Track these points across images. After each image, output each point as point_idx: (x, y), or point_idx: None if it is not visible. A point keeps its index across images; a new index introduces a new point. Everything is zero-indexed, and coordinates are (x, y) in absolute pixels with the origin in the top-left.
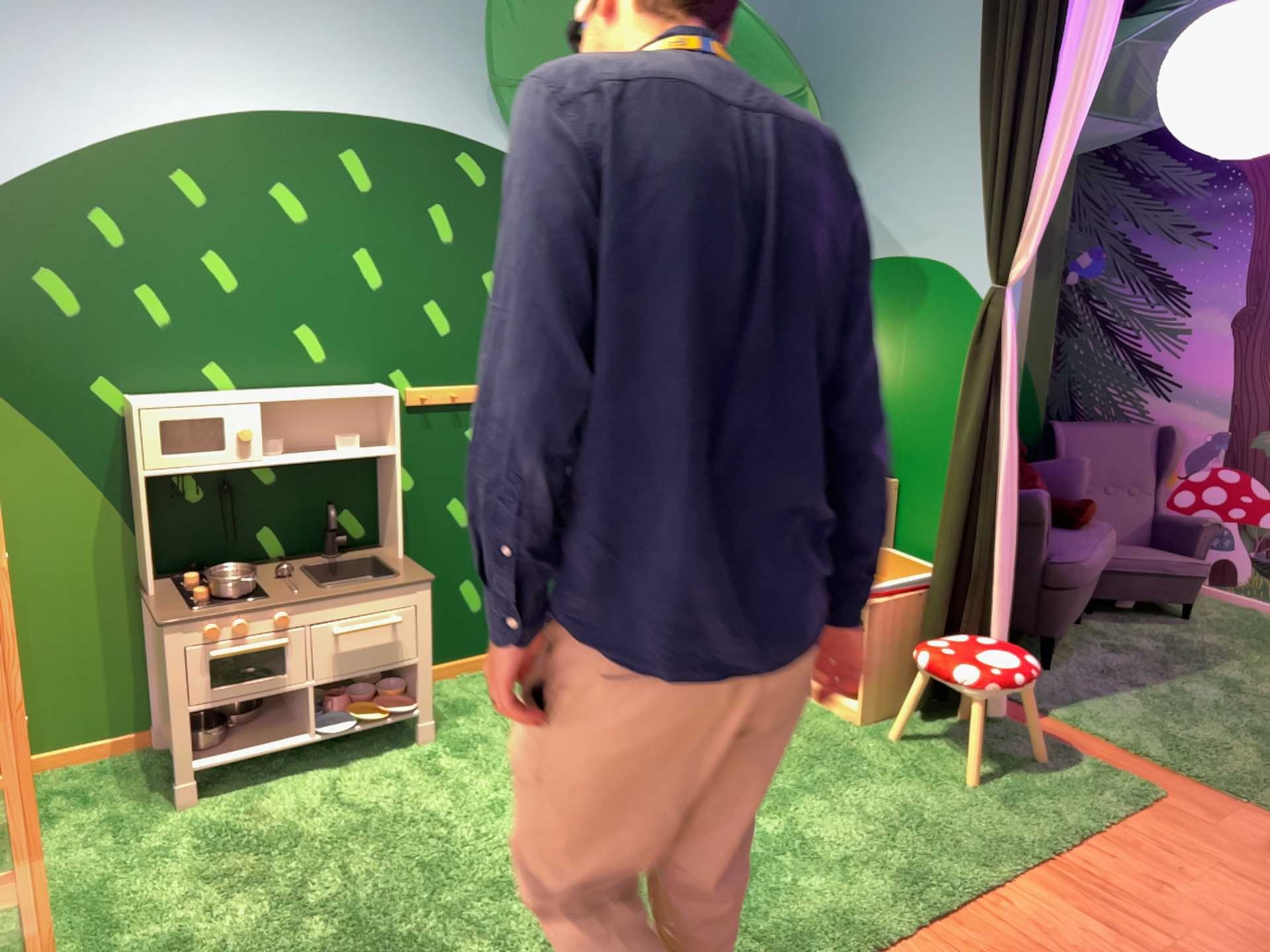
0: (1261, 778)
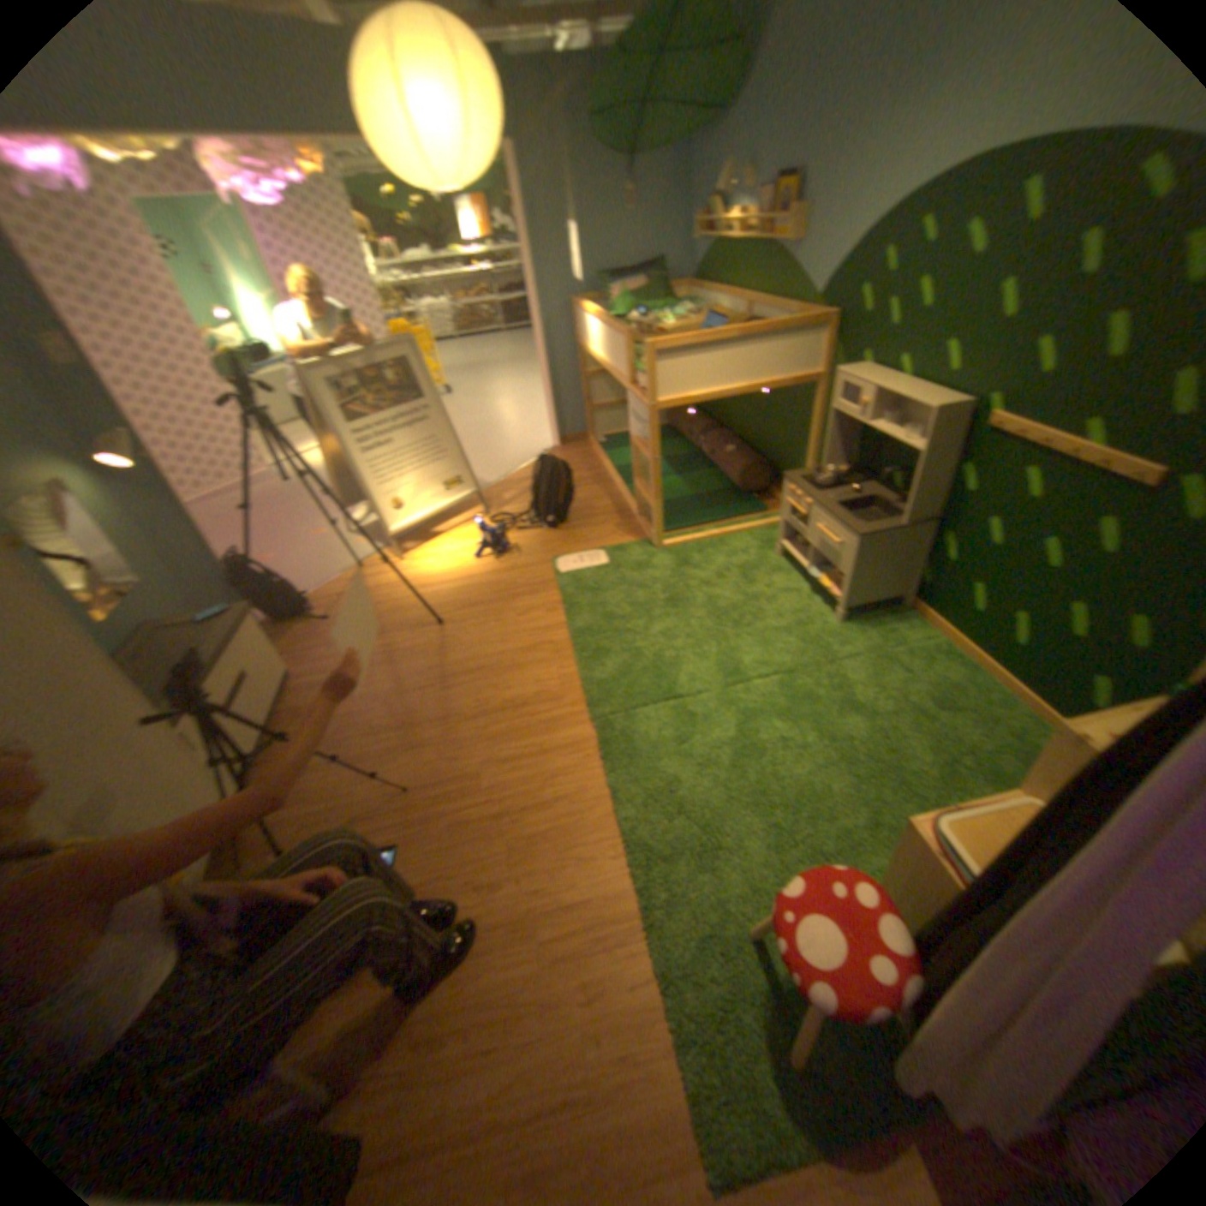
0: None
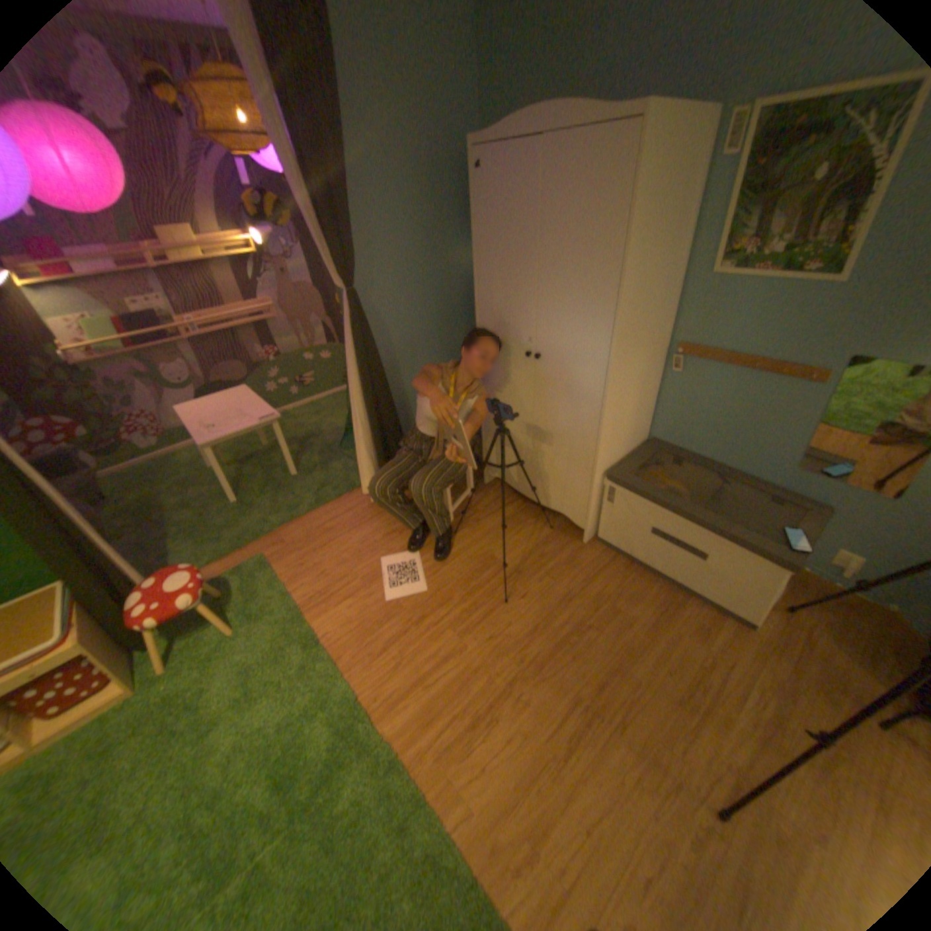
0: (262, 520)
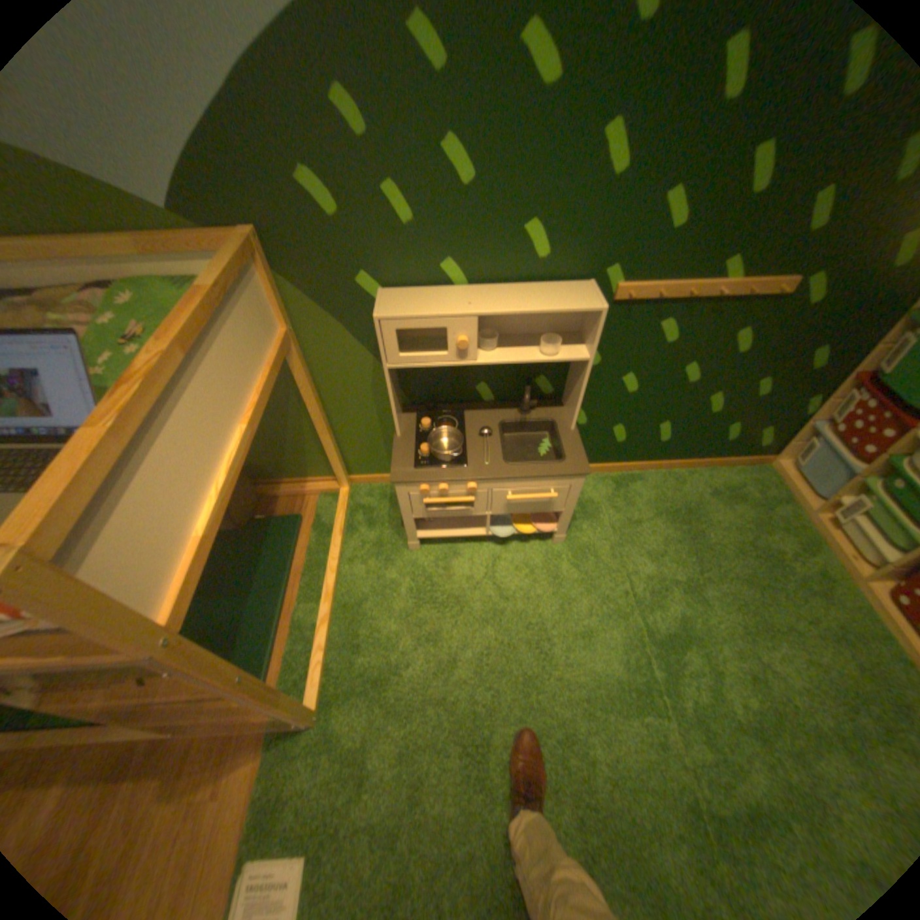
0: None
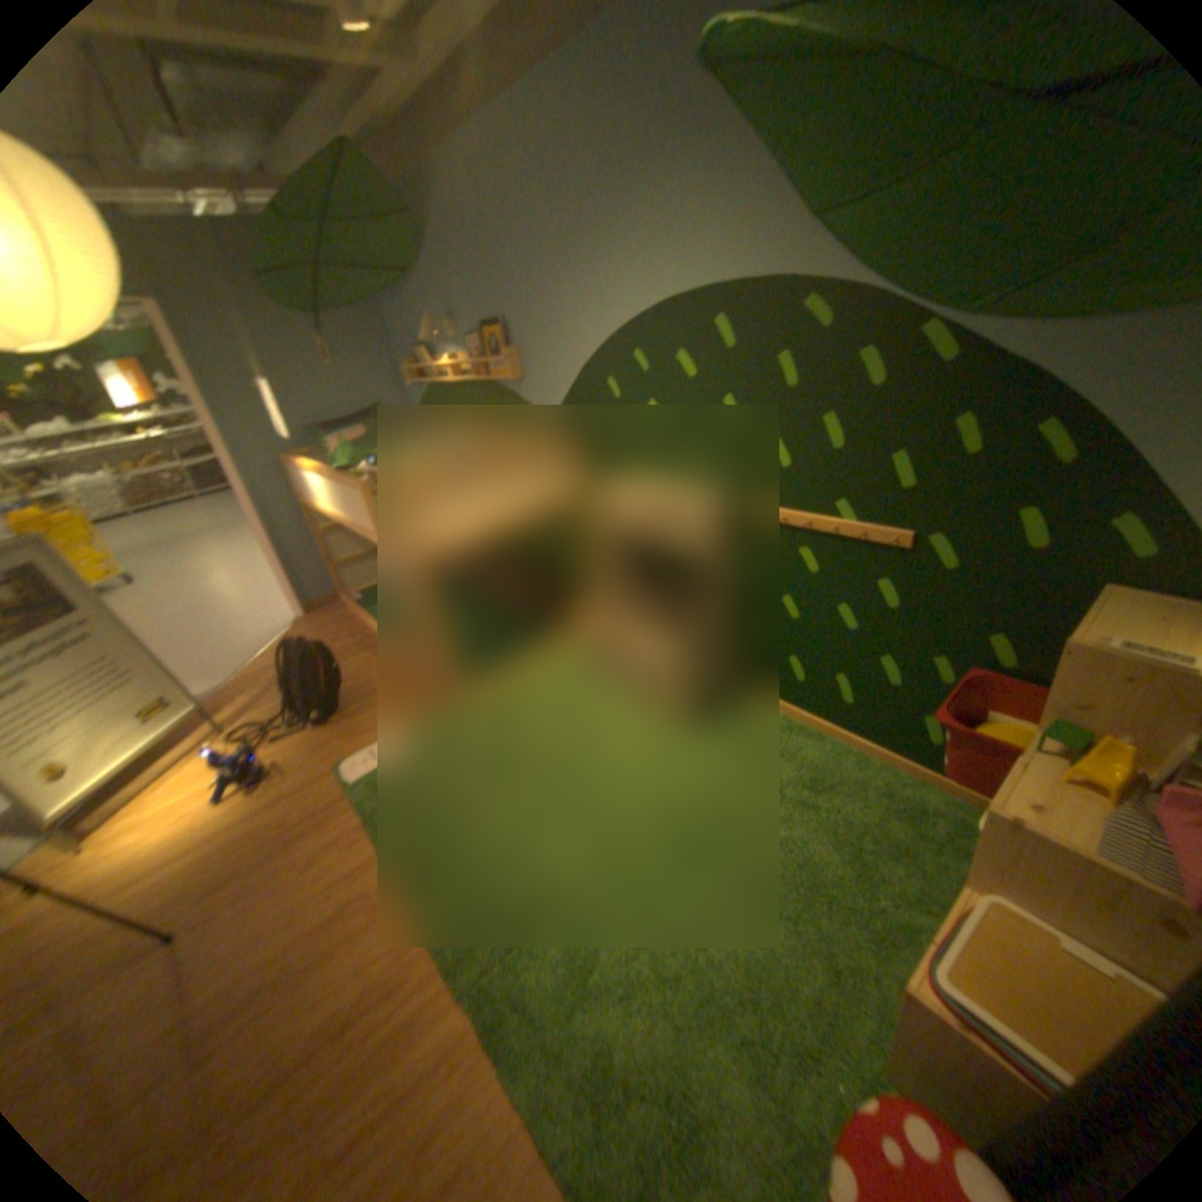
0: None
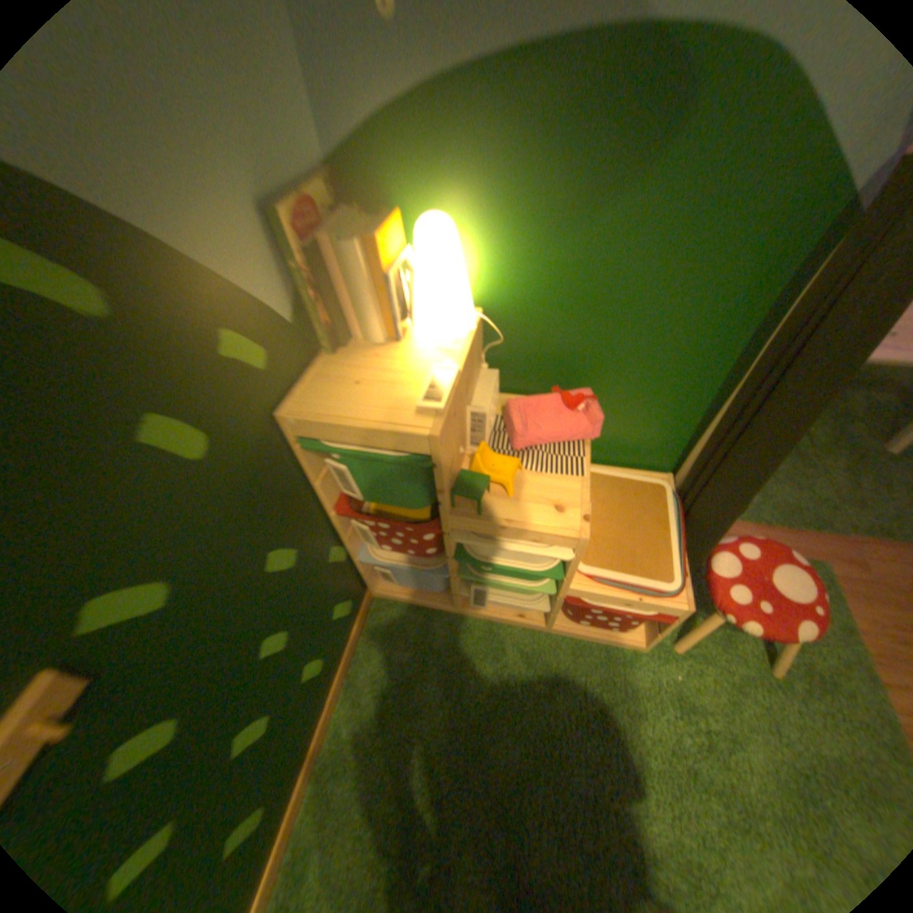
0: (832, 504)
